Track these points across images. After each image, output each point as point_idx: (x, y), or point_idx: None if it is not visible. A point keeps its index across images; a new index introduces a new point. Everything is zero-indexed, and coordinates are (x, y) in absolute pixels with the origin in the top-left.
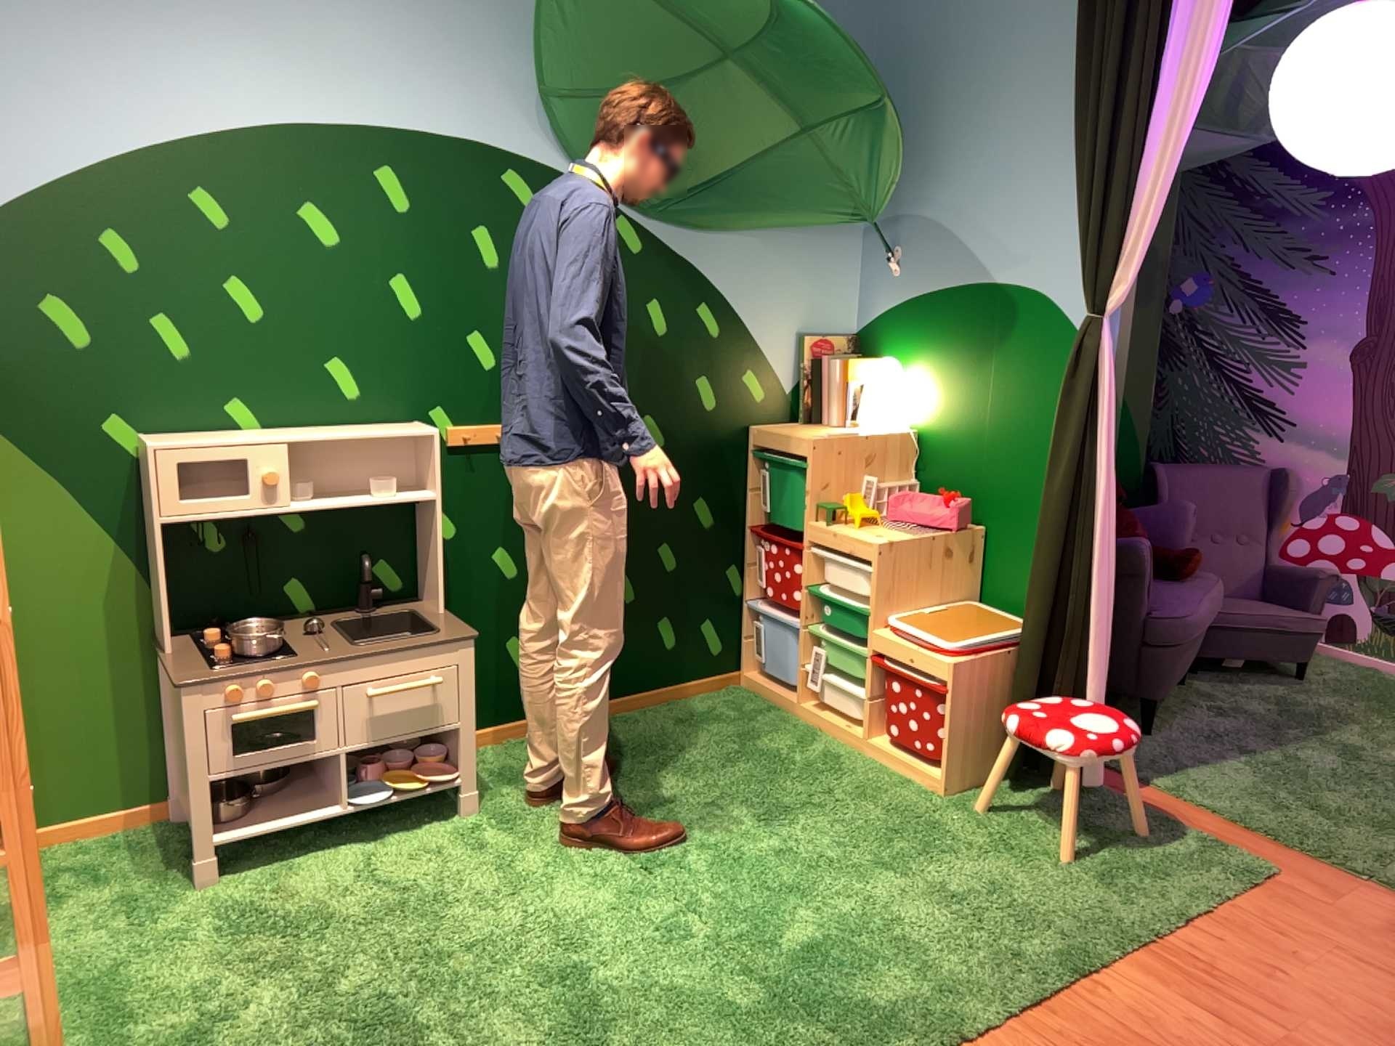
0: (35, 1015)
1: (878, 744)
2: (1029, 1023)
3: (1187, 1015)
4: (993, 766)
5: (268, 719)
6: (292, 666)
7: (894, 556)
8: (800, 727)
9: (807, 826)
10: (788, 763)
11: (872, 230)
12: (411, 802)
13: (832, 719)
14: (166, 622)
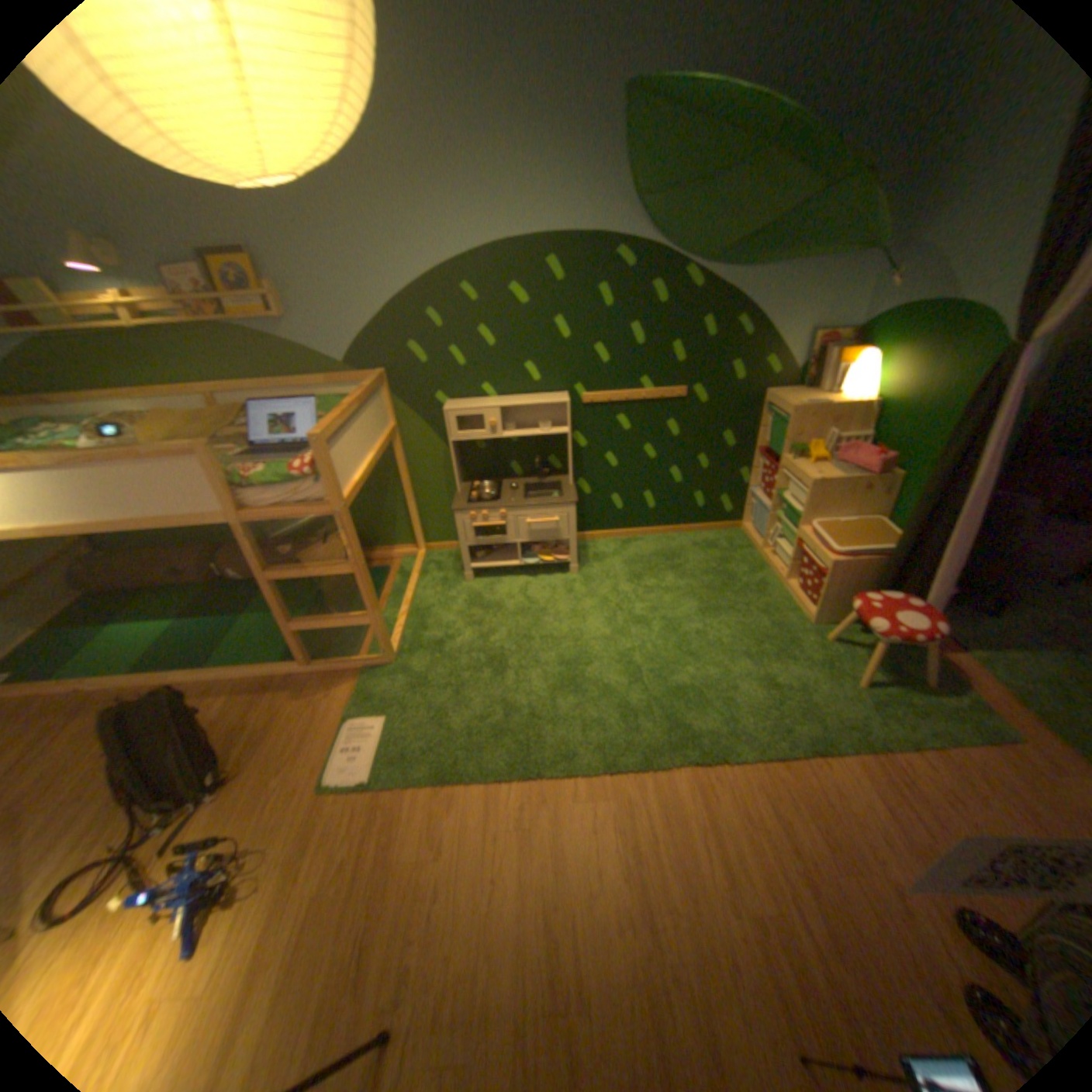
0: (401, 619)
1: (791, 584)
2: (769, 769)
3: (870, 805)
4: (853, 616)
5: (487, 528)
6: (495, 508)
7: (822, 488)
8: (756, 562)
9: (722, 622)
10: (736, 582)
11: (889, 250)
12: (549, 565)
13: (774, 562)
14: (465, 477)
